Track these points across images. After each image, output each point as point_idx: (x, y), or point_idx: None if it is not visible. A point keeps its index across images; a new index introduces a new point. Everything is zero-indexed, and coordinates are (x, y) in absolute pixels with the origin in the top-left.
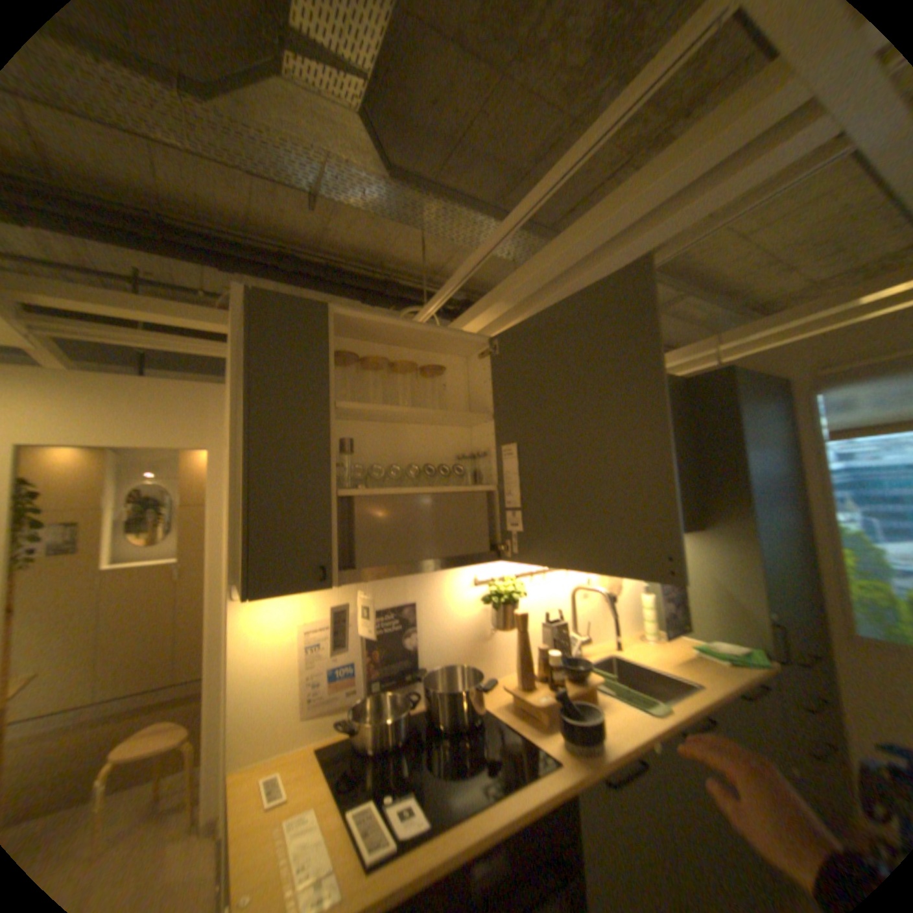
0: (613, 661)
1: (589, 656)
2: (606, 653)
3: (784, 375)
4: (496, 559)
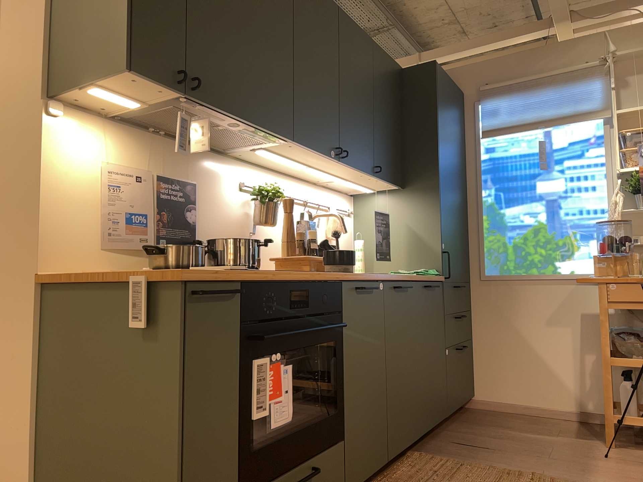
0: None
1: None
2: None
3: (460, 90)
4: (280, 140)
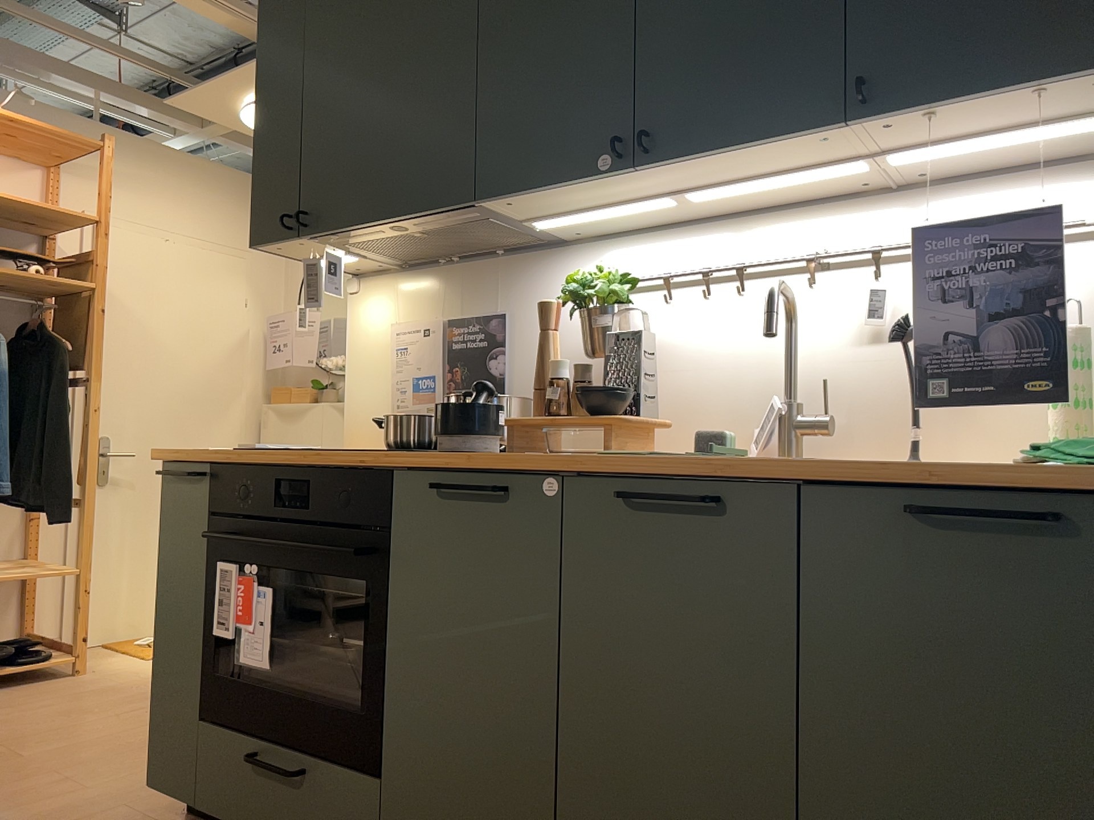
0: None
1: None
2: None
3: None
4: (482, 207)
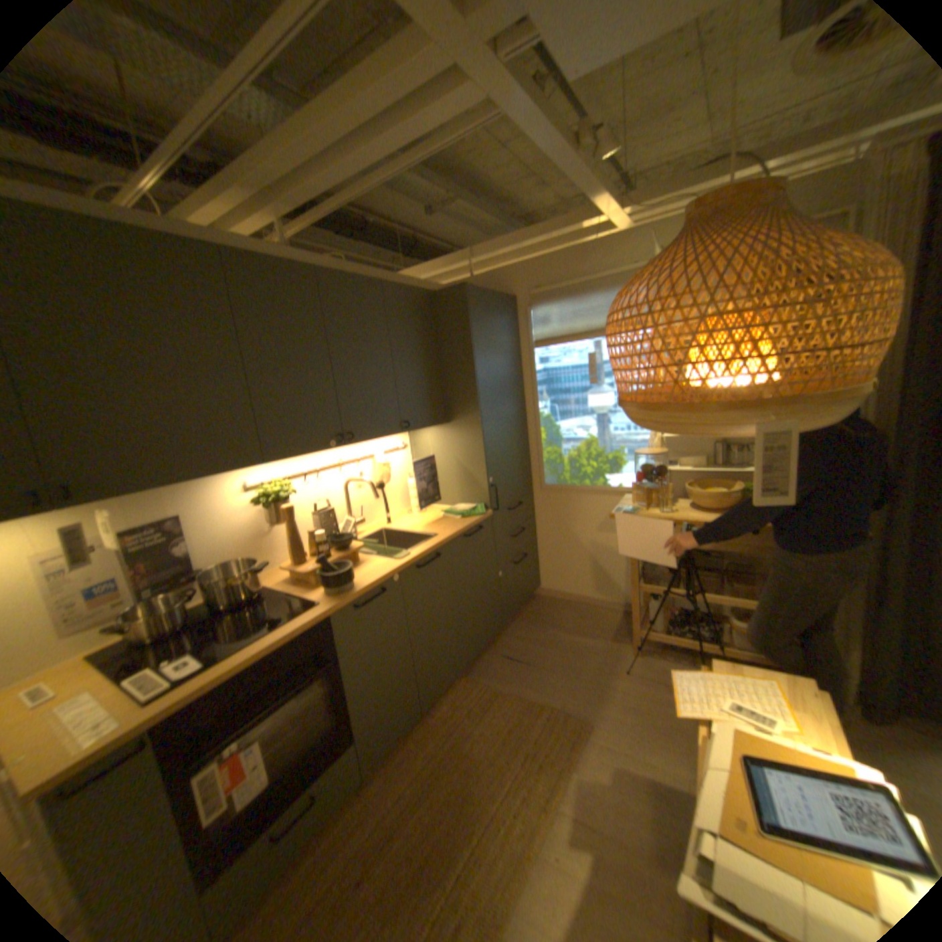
0: (382, 532)
1: (364, 532)
2: (377, 527)
3: (512, 292)
4: (251, 464)
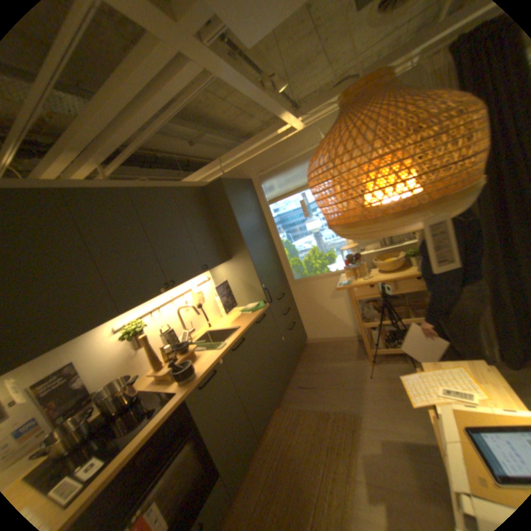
0: (207, 333)
1: (196, 337)
2: (204, 331)
3: (248, 177)
4: (111, 317)
